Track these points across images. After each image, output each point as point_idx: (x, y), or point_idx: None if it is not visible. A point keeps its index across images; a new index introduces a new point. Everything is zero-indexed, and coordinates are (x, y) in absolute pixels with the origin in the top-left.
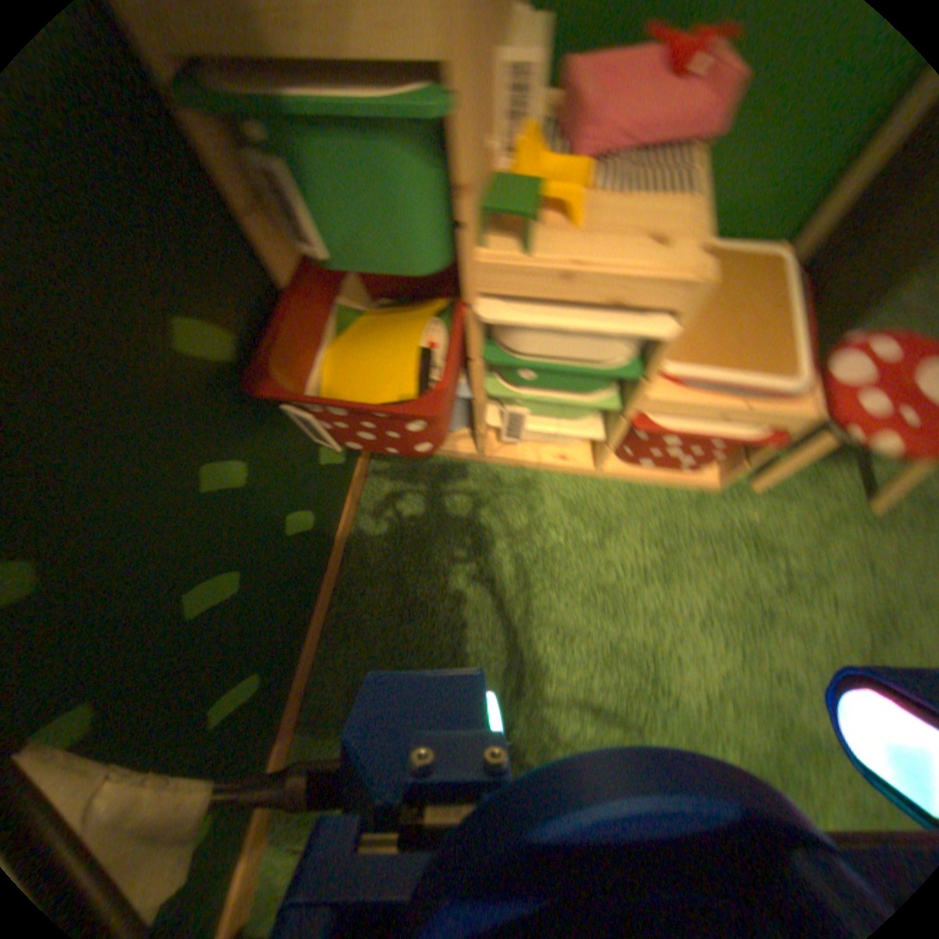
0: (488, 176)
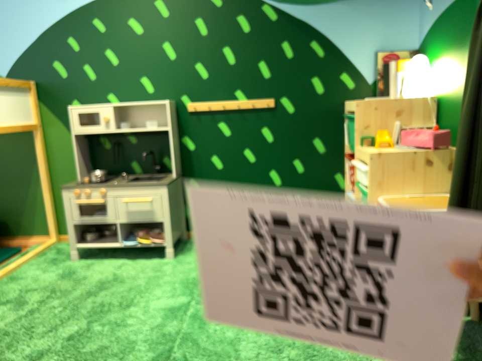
0: (368, 136)
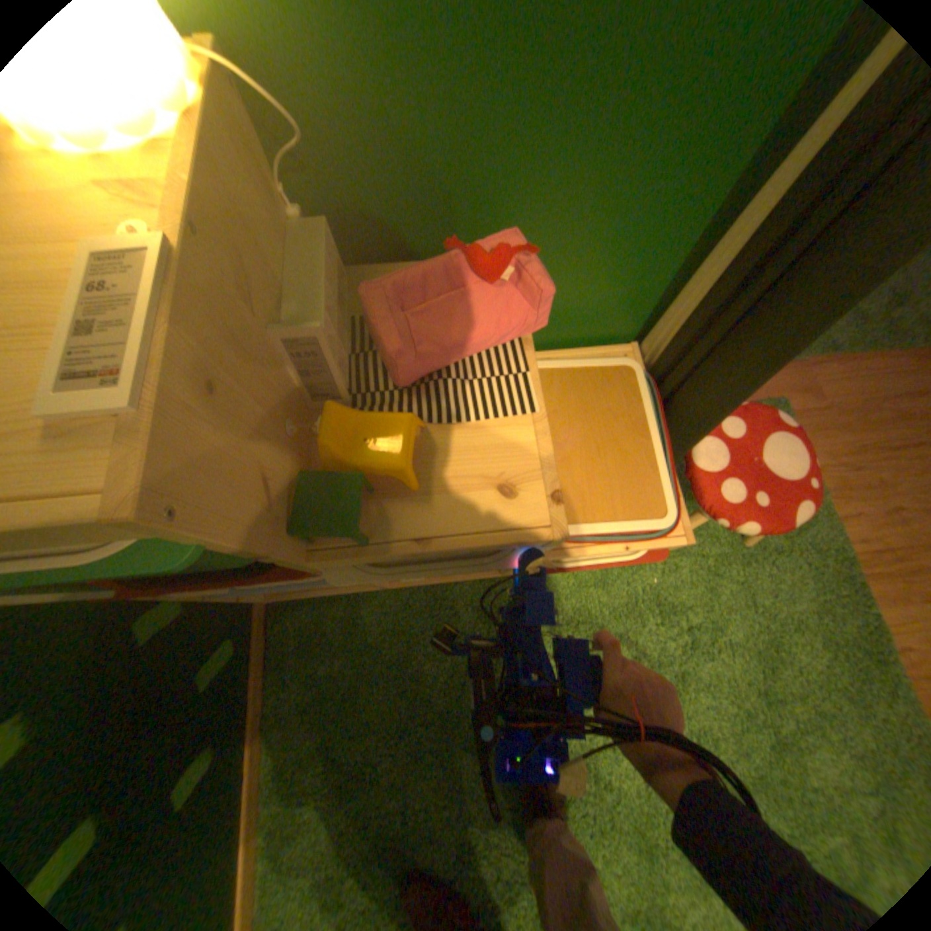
0: (305, 487)
